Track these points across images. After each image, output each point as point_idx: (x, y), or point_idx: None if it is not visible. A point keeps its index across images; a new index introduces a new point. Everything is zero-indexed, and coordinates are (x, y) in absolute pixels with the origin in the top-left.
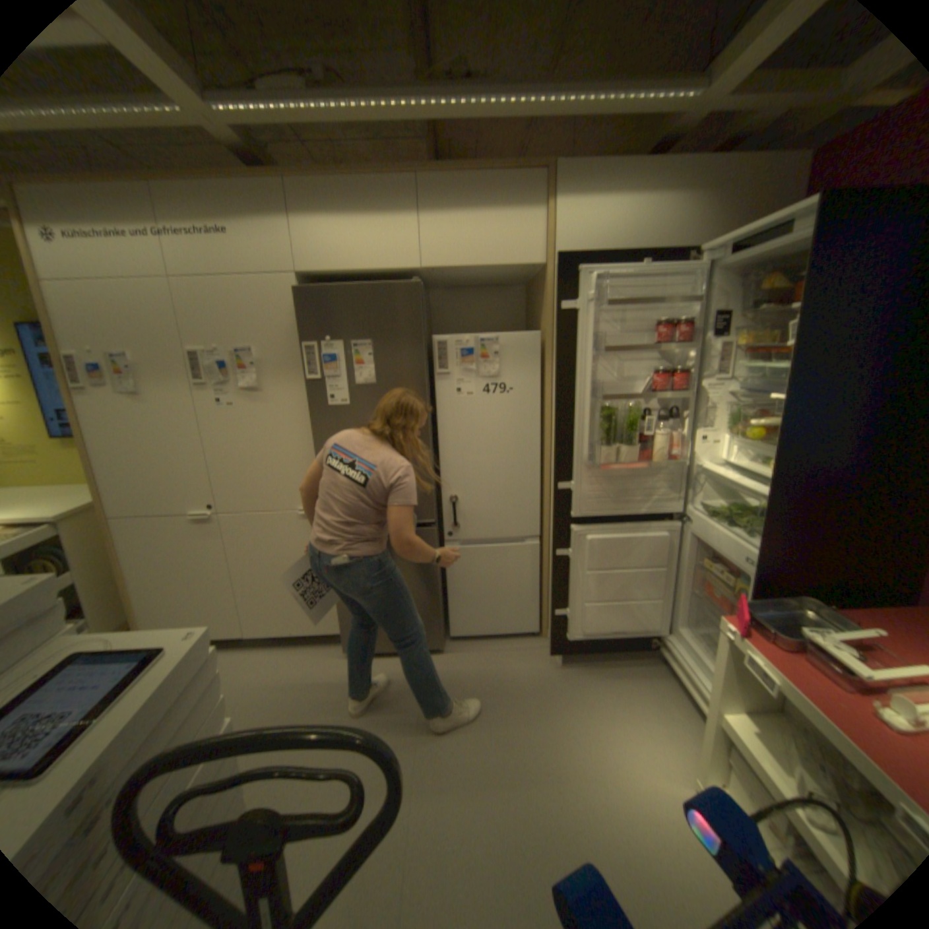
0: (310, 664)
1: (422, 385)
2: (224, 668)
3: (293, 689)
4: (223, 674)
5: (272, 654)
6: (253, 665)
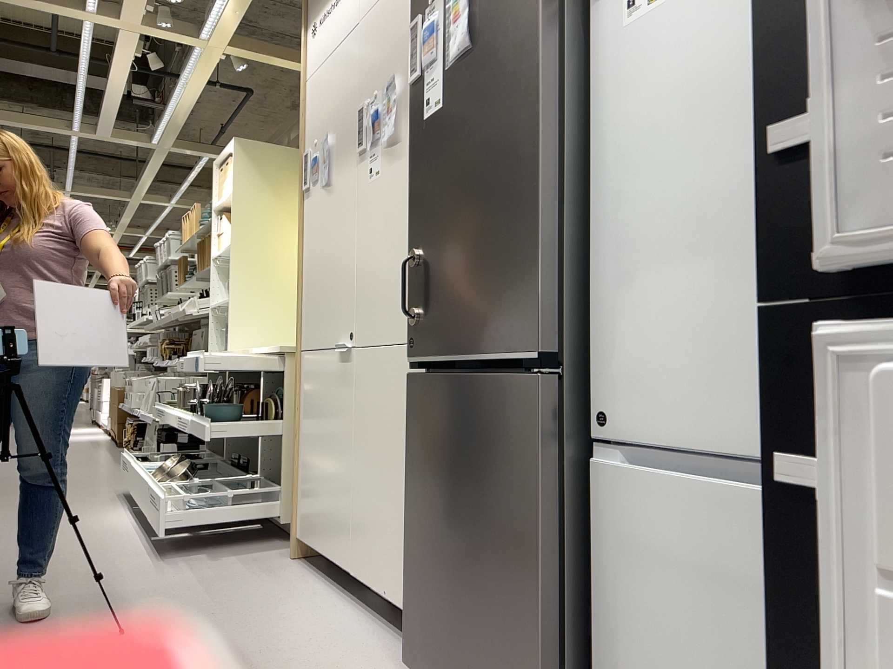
0: (367, 657)
1: (535, 7)
2: (309, 604)
3: (303, 667)
4: (298, 608)
5: (363, 620)
6: (330, 618)
